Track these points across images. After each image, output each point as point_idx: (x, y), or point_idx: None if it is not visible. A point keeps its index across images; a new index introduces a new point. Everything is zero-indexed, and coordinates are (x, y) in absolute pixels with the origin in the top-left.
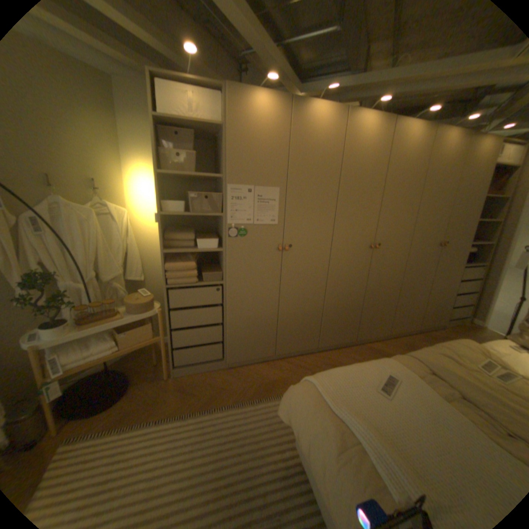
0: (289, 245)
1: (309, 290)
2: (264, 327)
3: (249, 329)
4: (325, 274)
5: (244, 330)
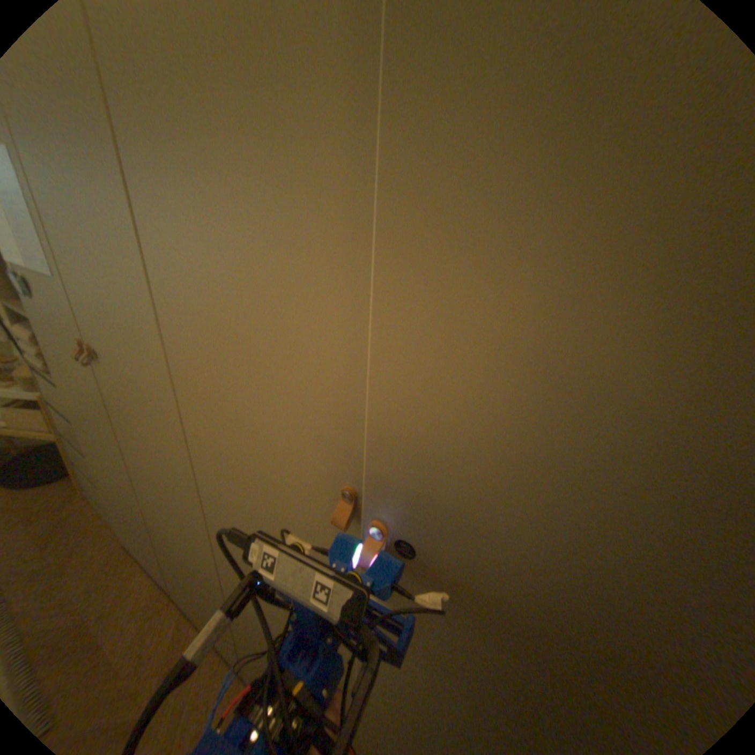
0: (91, 350)
1: (173, 514)
2: (133, 525)
3: (116, 508)
4: (192, 498)
5: (111, 504)
